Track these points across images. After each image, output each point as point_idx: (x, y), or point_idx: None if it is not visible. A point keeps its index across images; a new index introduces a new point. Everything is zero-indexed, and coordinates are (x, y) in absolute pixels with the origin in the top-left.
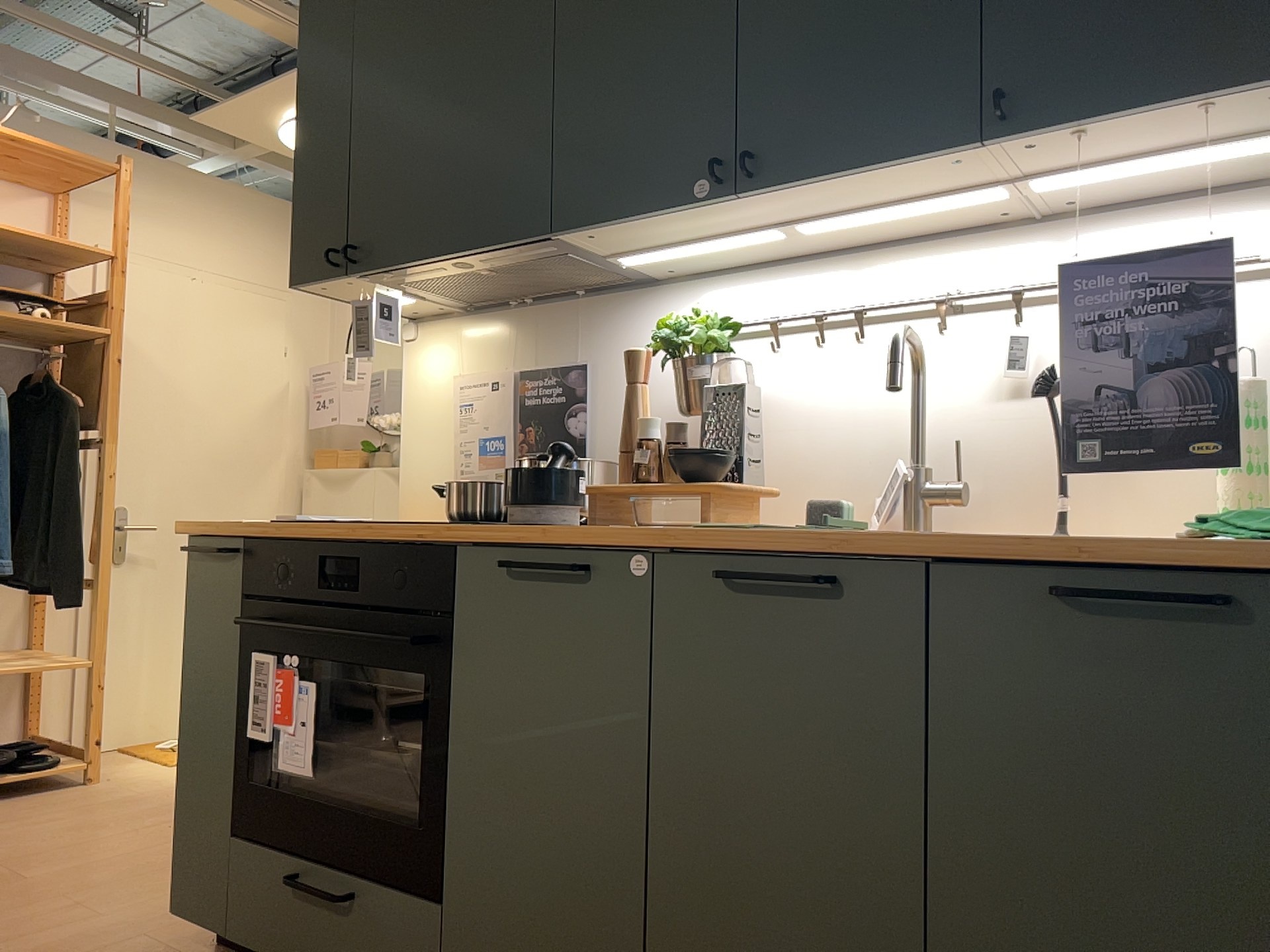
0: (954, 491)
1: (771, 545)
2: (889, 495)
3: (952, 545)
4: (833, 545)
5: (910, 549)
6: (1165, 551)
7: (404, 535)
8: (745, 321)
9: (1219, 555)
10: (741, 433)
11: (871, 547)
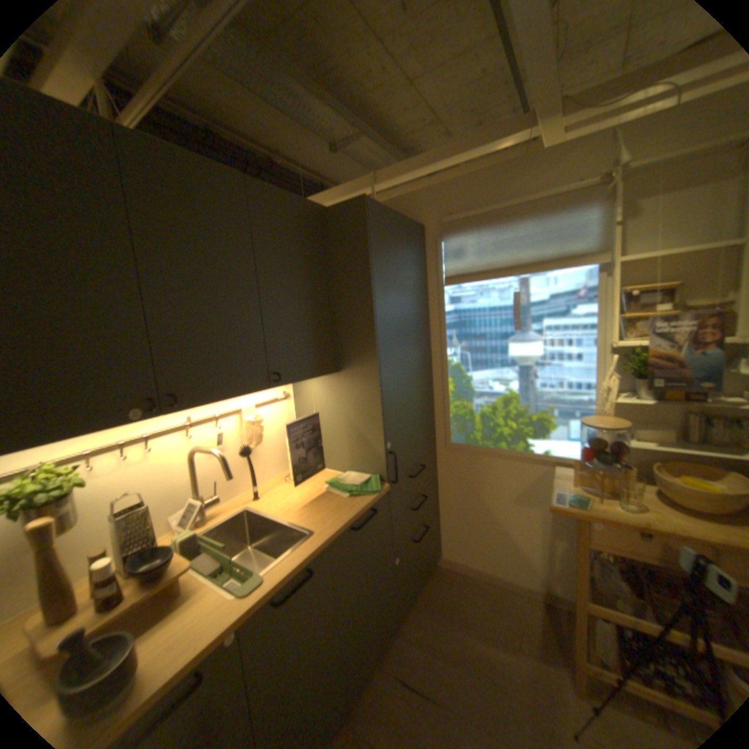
0: (217, 501)
1: (282, 578)
2: (185, 516)
3: (336, 536)
4: (307, 561)
5: (327, 545)
6: (361, 506)
7: None
8: (65, 461)
9: (368, 502)
10: (144, 534)
11: (318, 552)
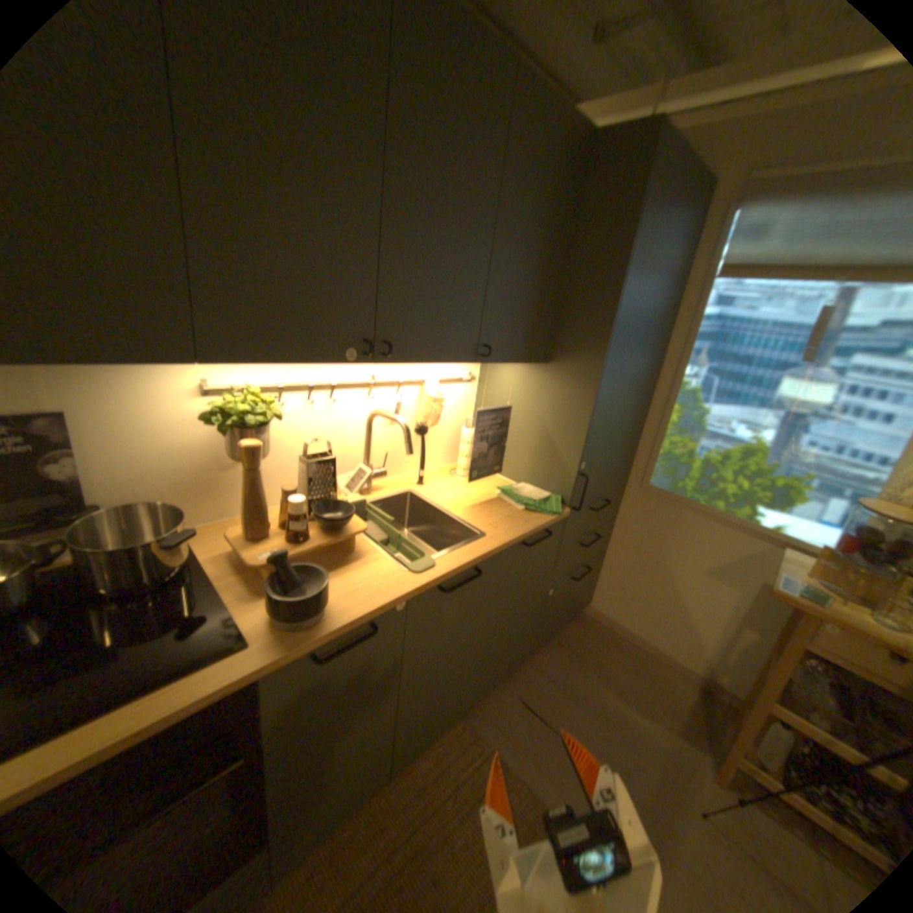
0: (384, 473)
1: (453, 567)
2: (354, 479)
3: (510, 544)
4: (479, 559)
5: (499, 550)
6: (536, 523)
7: (177, 706)
8: (263, 388)
9: (544, 521)
10: (327, 483)
11: (489, 554)
